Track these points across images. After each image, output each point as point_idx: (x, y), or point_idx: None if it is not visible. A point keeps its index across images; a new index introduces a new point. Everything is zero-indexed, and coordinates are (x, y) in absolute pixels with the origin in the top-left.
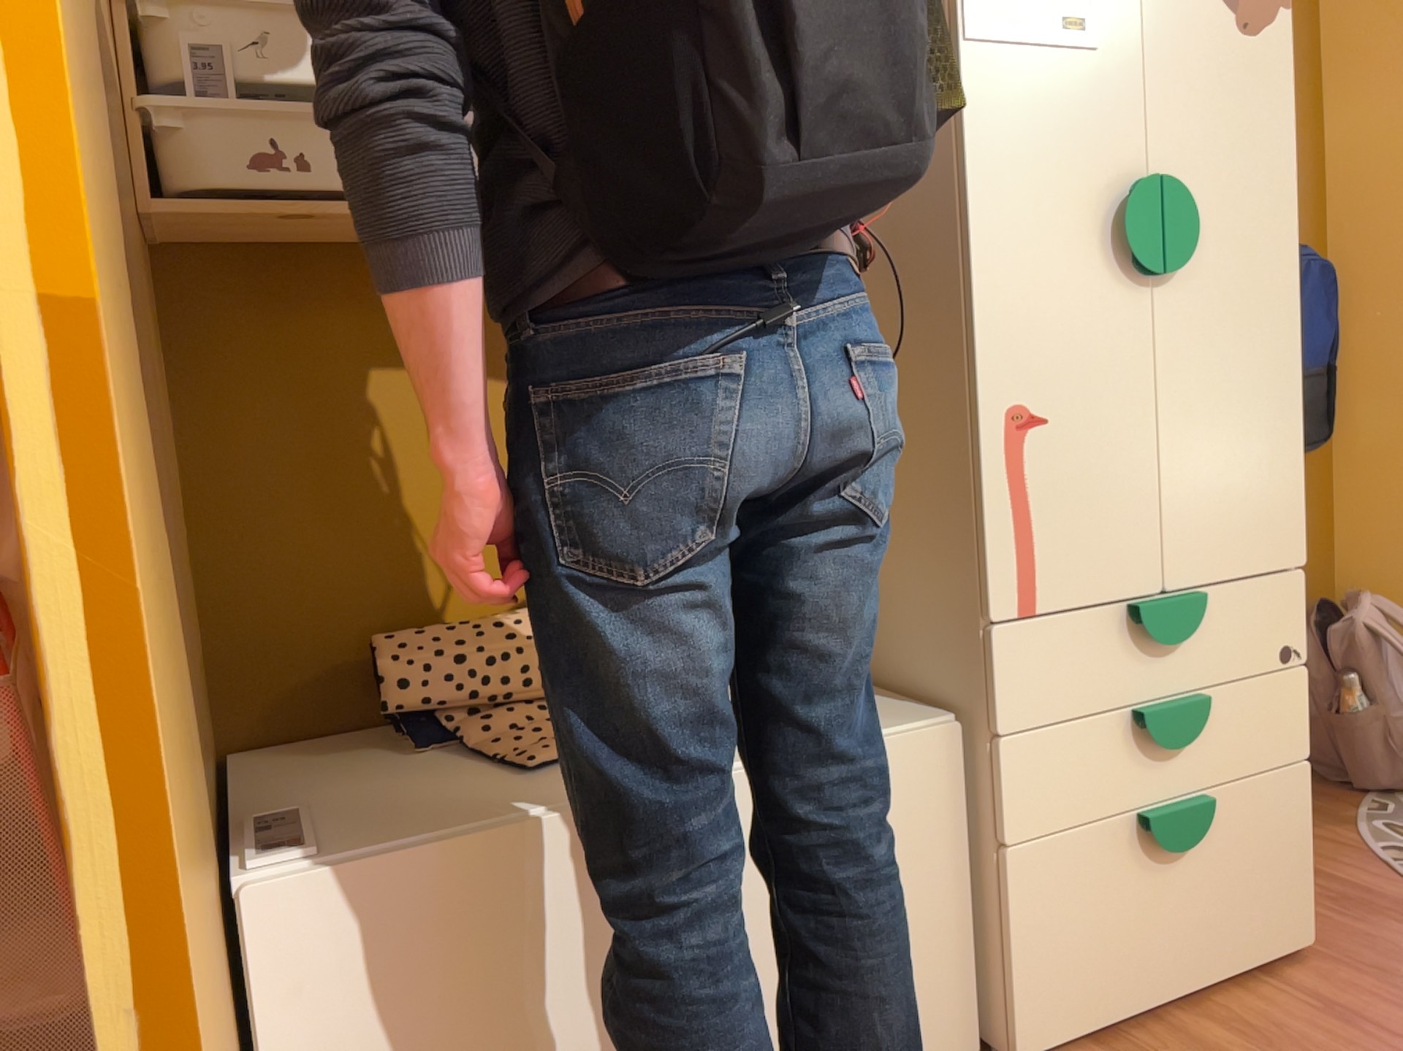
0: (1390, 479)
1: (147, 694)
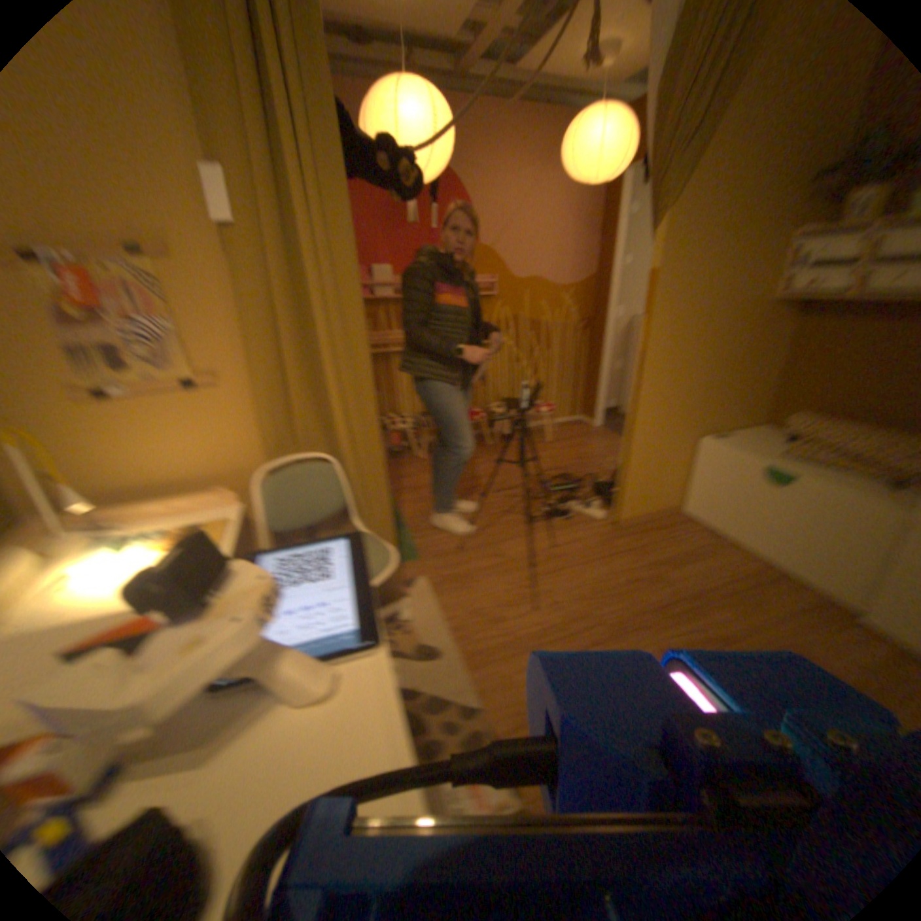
0: None
1: (647, 393)
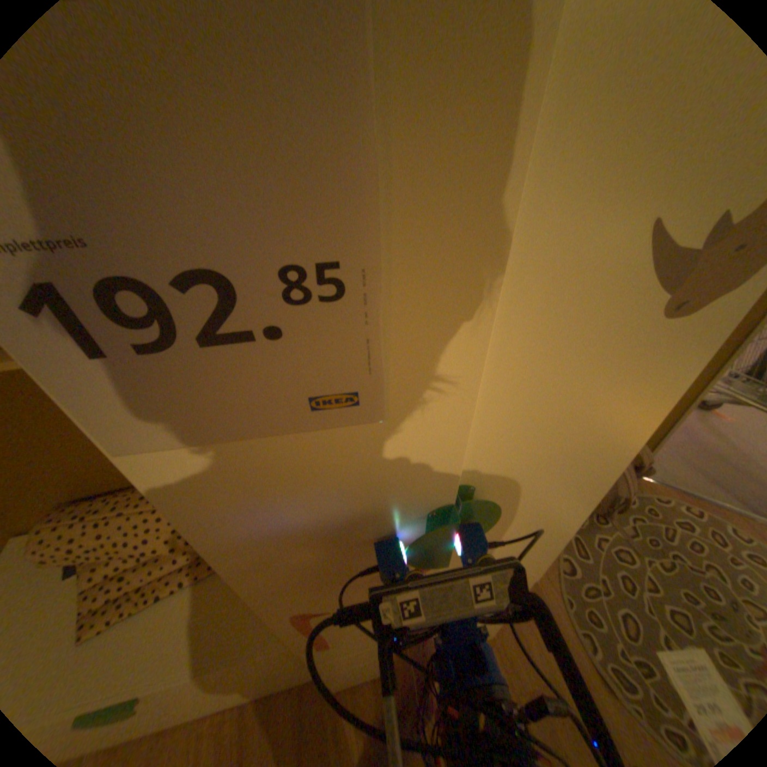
0: None
1: None
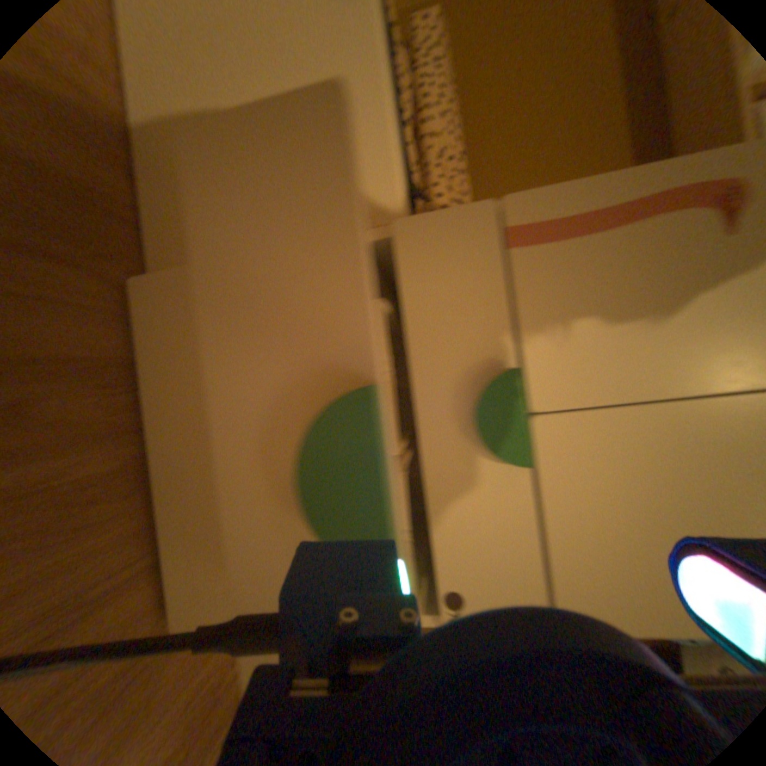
0: None
1: None
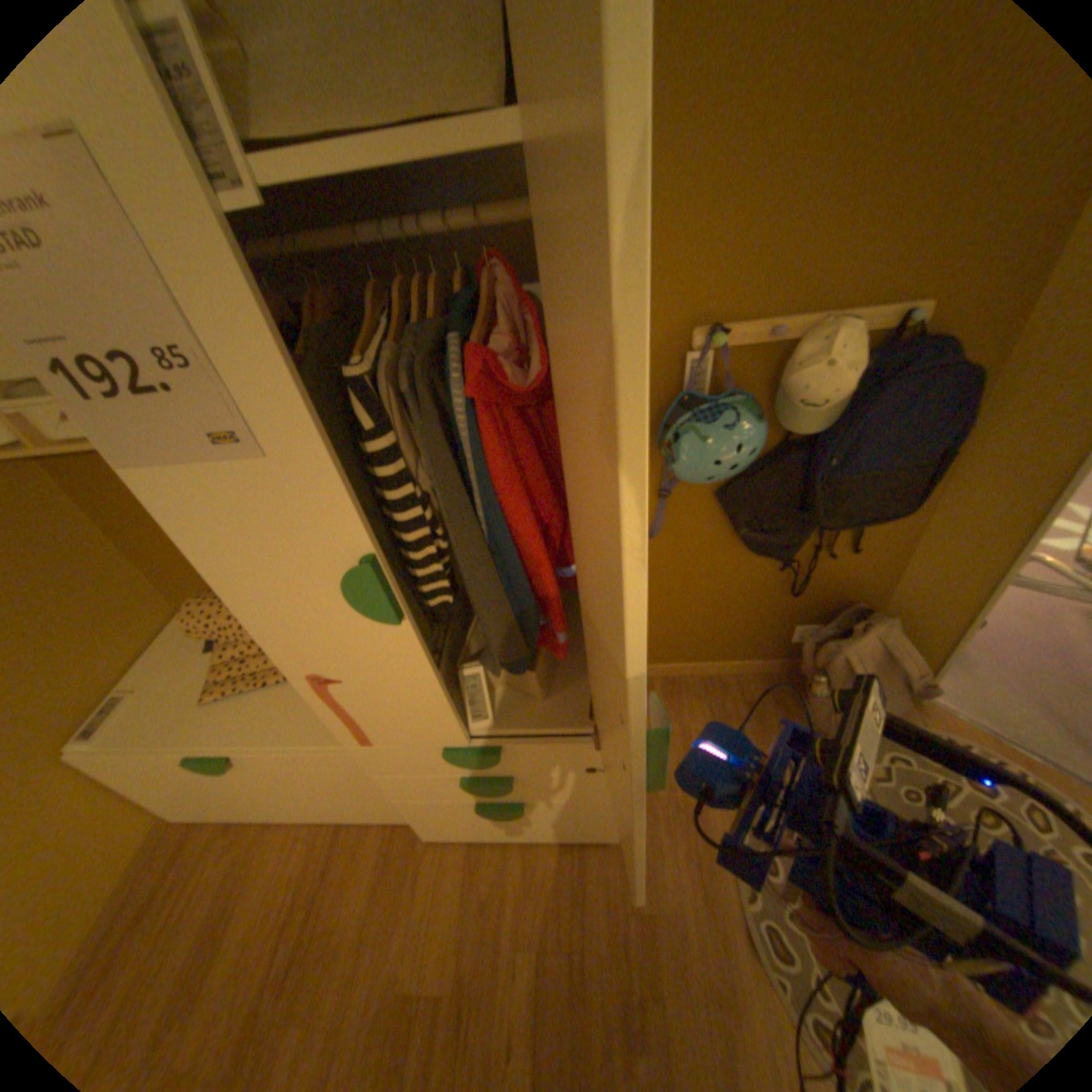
0: (974, 549)
1: None
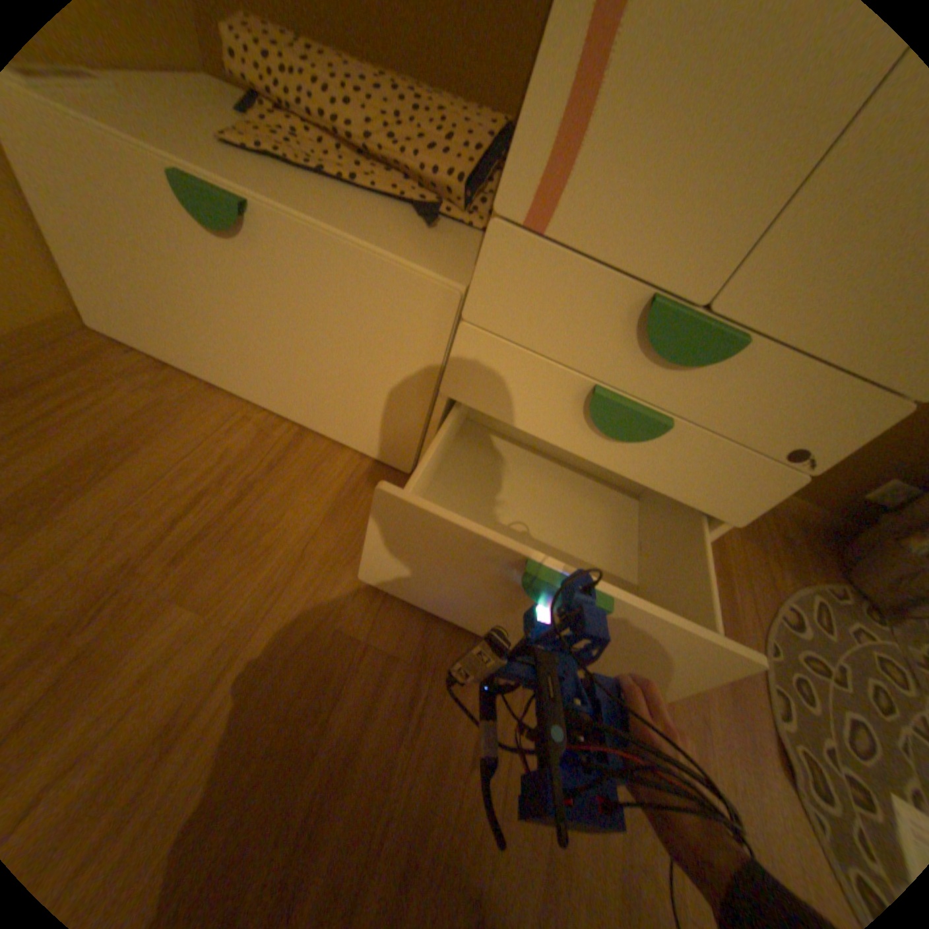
0: None
1: None
